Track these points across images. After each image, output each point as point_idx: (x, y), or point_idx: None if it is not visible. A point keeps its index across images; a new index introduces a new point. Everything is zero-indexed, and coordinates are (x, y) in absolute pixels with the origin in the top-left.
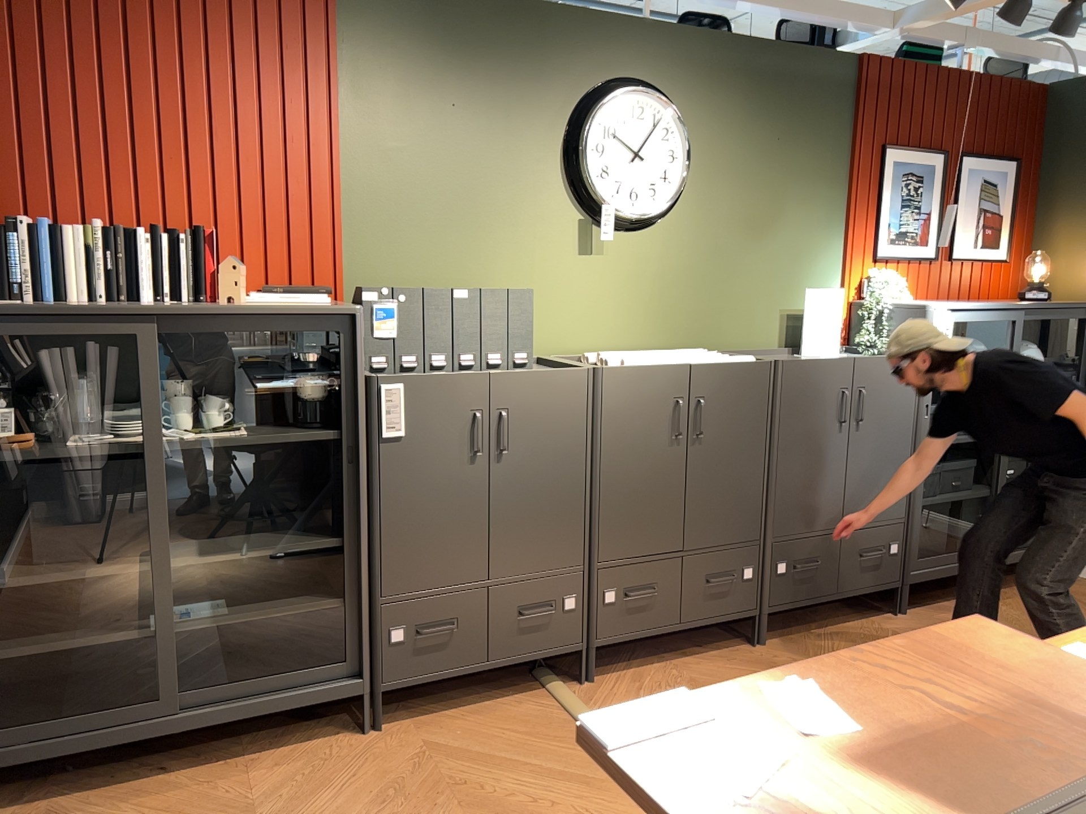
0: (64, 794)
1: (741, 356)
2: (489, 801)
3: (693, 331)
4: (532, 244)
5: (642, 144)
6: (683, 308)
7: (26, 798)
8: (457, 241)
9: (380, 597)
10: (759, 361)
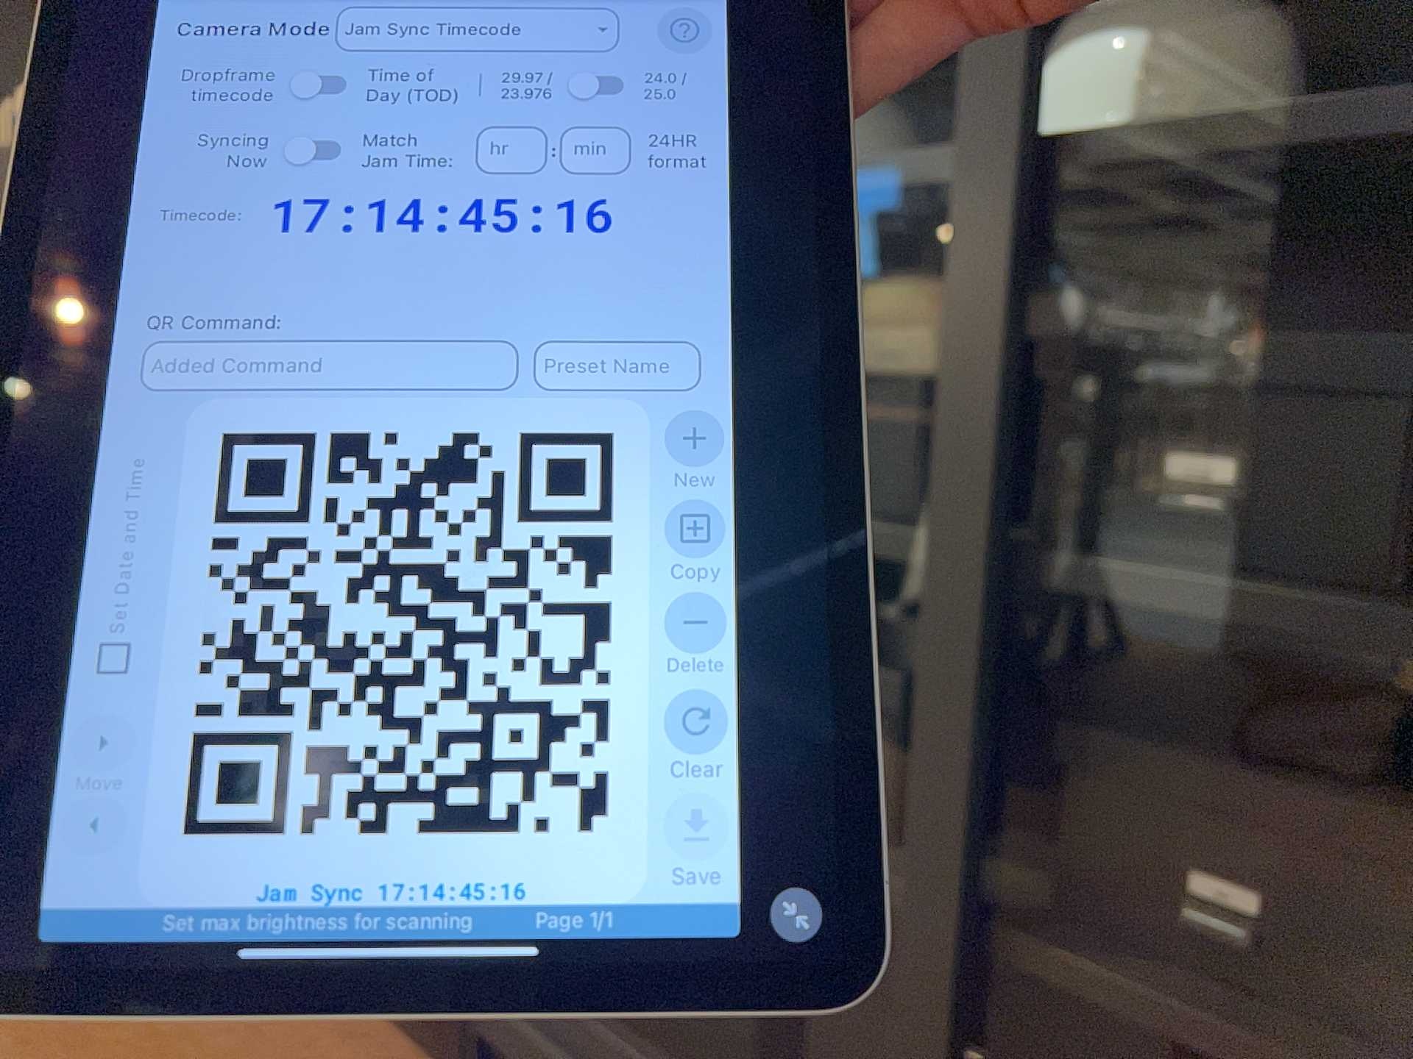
0: None
1: None
2: None
3: None
4: None
5: None
6: None
7: None
8: None
9: None
10: None
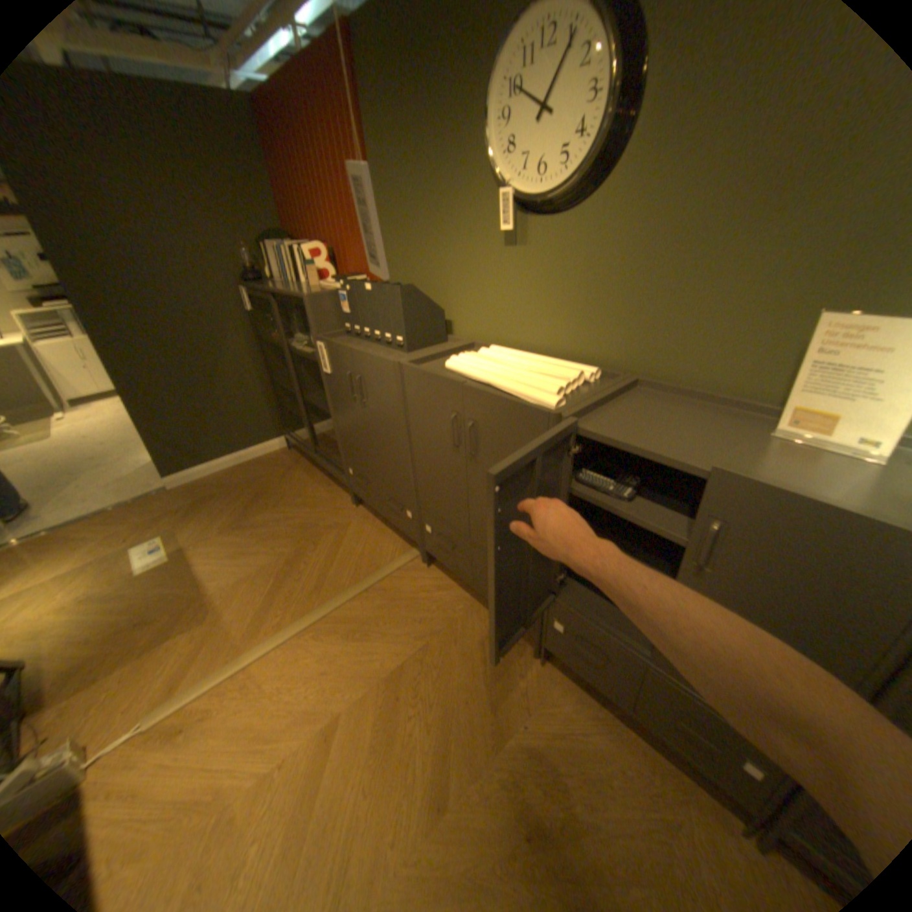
0: (307, 460)
1: (543, 394)
2: (302, 557)
3: (622, 346)
4: (468, 238)
5: (552, 87)
6: (612, 315)
7: (305, 455)
8: (425, 239)
9: (343, 450)
10: (543, 407)
